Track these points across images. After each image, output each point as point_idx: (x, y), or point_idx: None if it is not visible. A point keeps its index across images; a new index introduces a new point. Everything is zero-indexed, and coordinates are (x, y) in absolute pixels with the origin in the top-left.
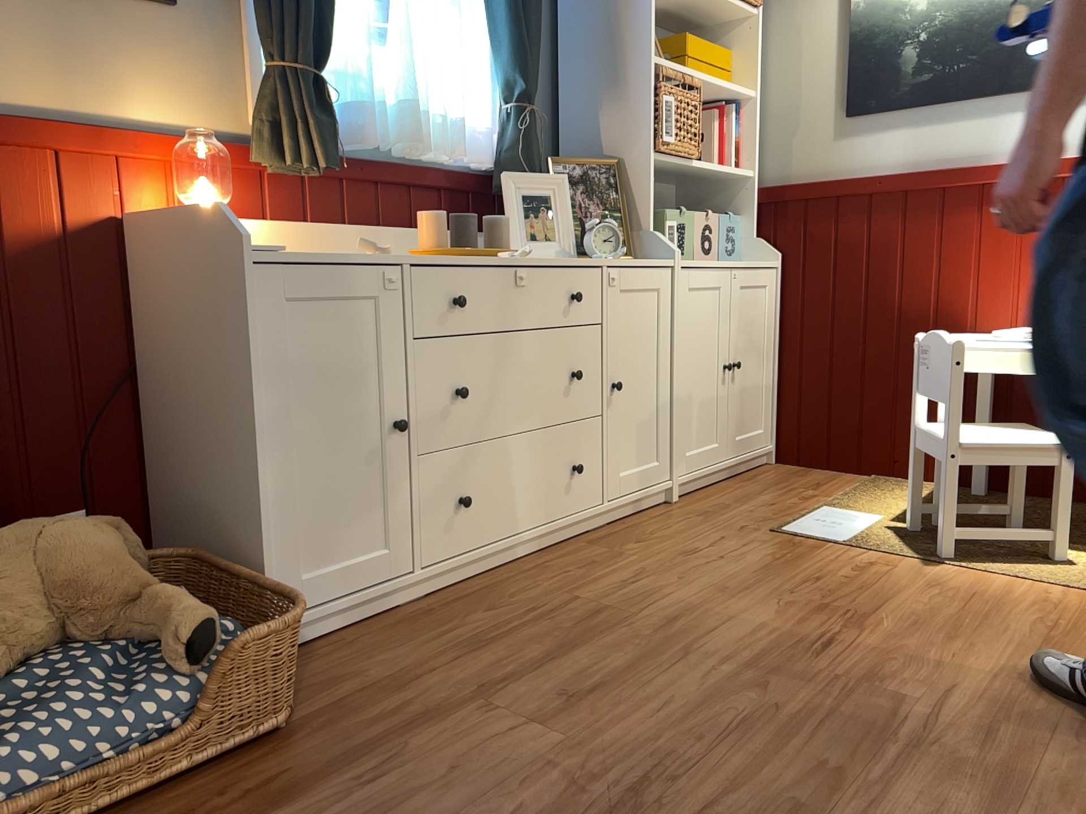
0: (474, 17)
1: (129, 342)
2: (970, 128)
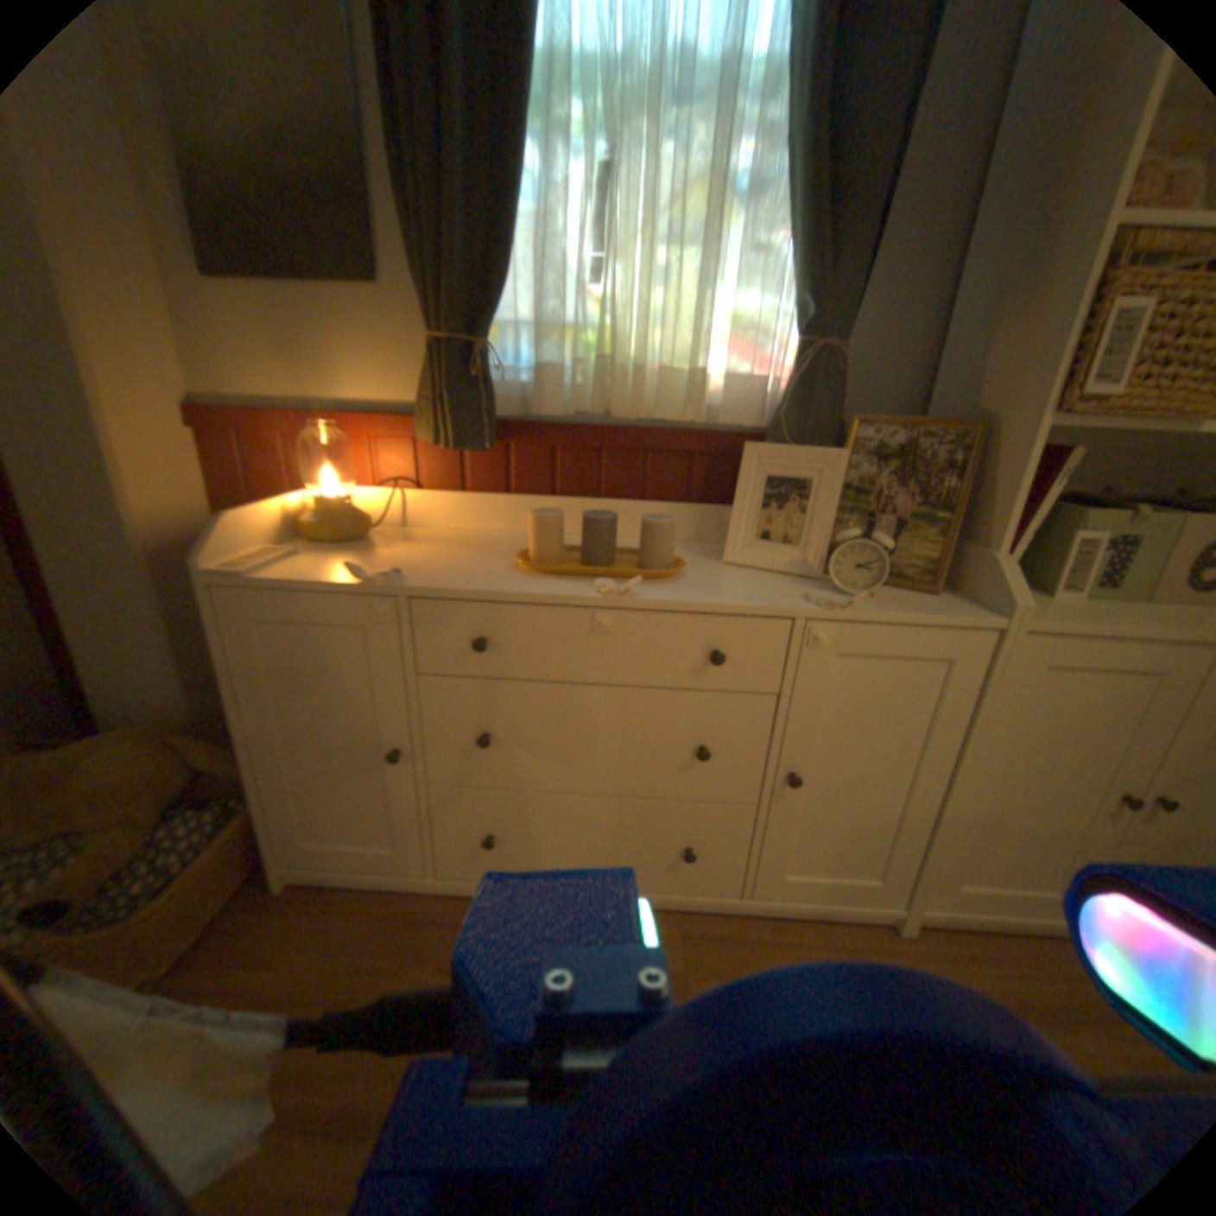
0: (777, 206)
1: None
2: None
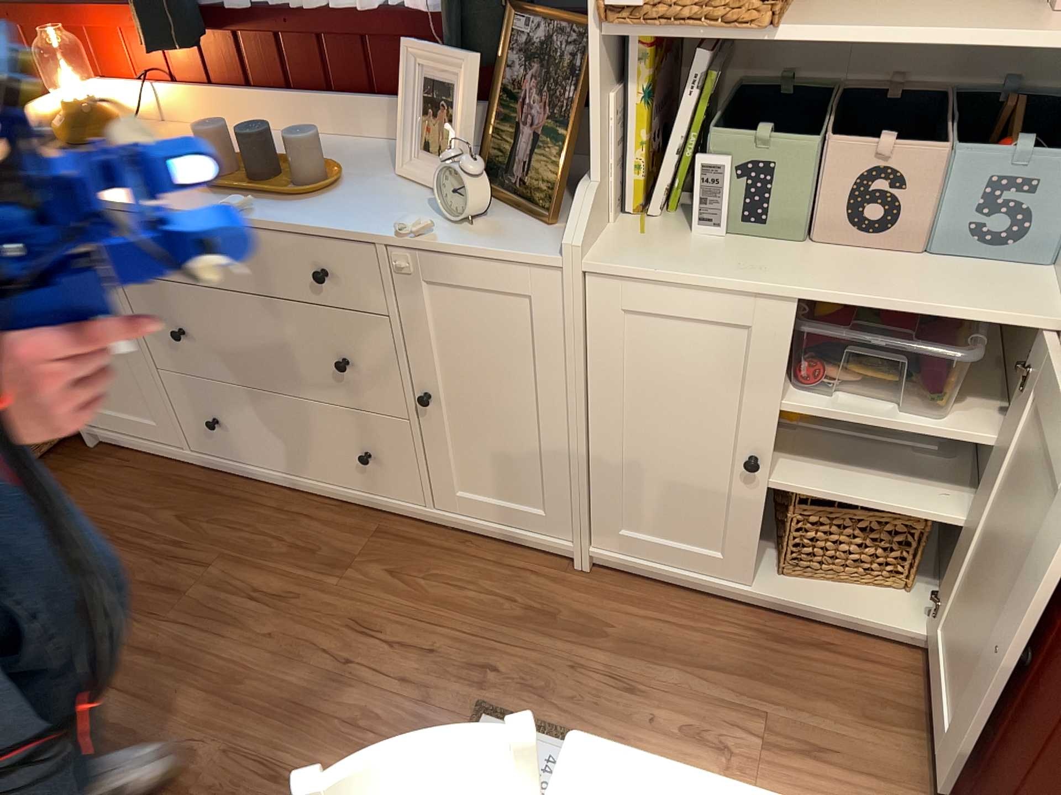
0: None
1: None
2: None
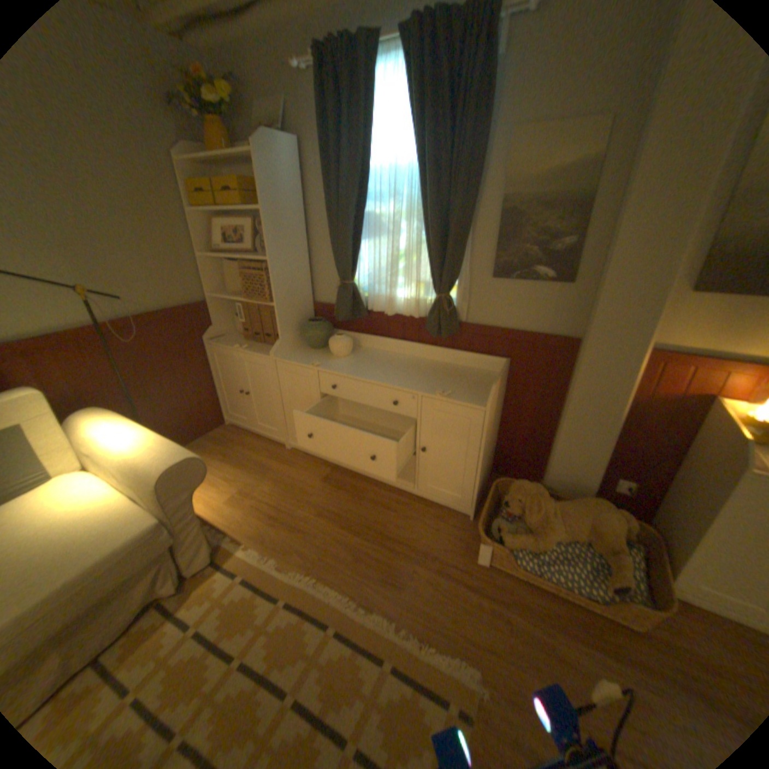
0: None
1: (690, 441)
2: None
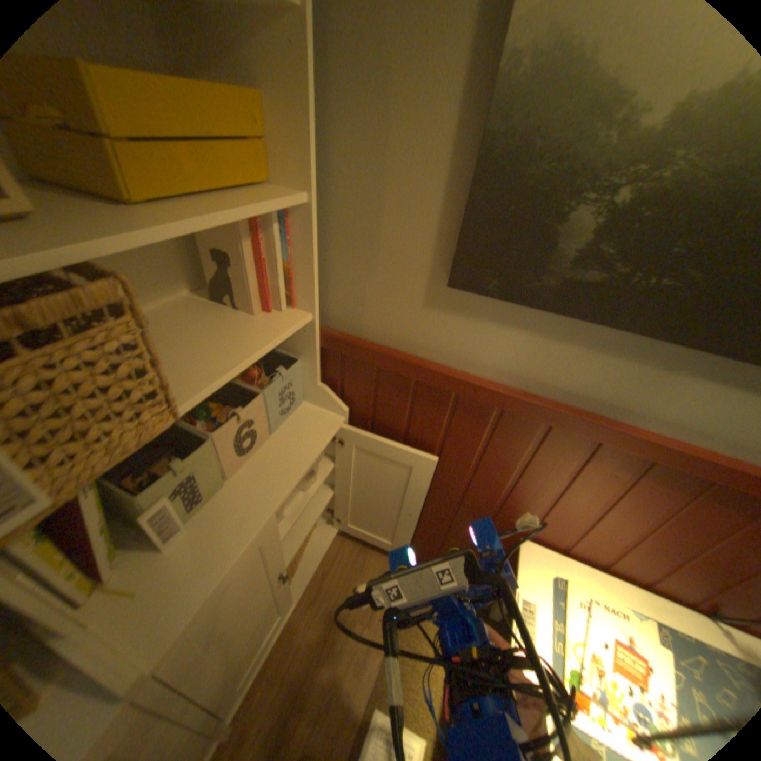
0: None
1: None
2: (628, 370)
